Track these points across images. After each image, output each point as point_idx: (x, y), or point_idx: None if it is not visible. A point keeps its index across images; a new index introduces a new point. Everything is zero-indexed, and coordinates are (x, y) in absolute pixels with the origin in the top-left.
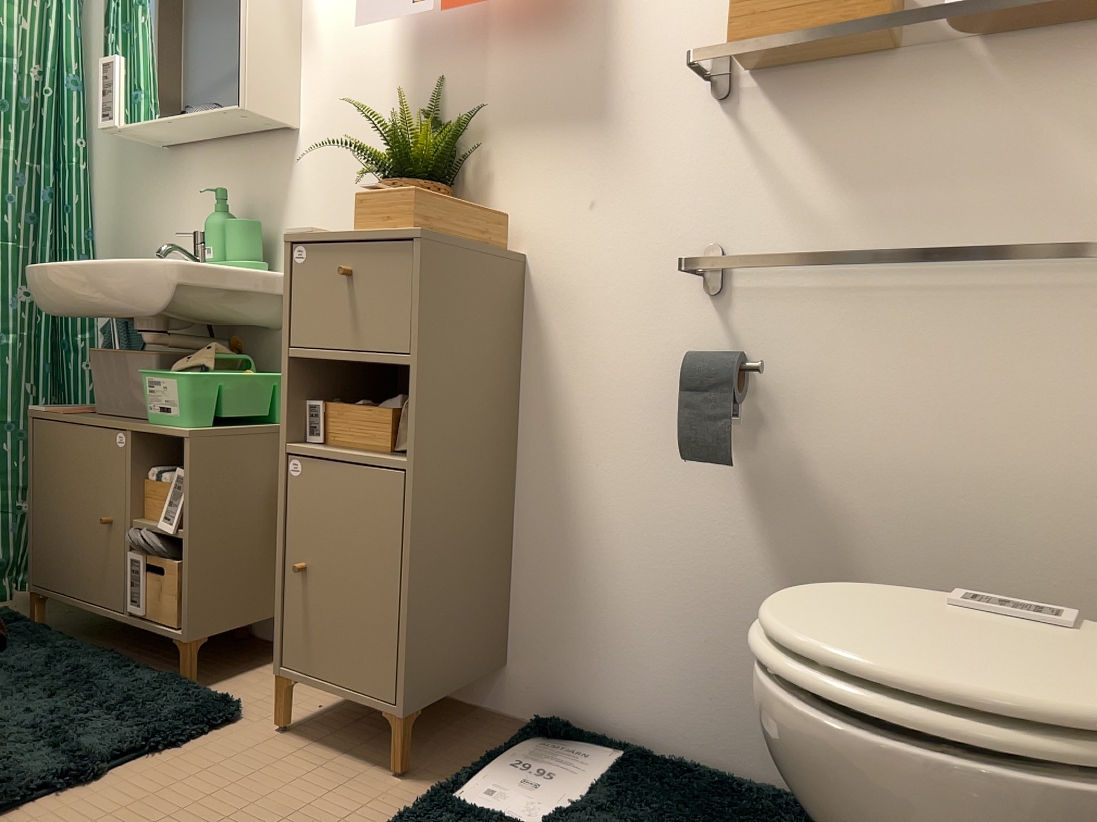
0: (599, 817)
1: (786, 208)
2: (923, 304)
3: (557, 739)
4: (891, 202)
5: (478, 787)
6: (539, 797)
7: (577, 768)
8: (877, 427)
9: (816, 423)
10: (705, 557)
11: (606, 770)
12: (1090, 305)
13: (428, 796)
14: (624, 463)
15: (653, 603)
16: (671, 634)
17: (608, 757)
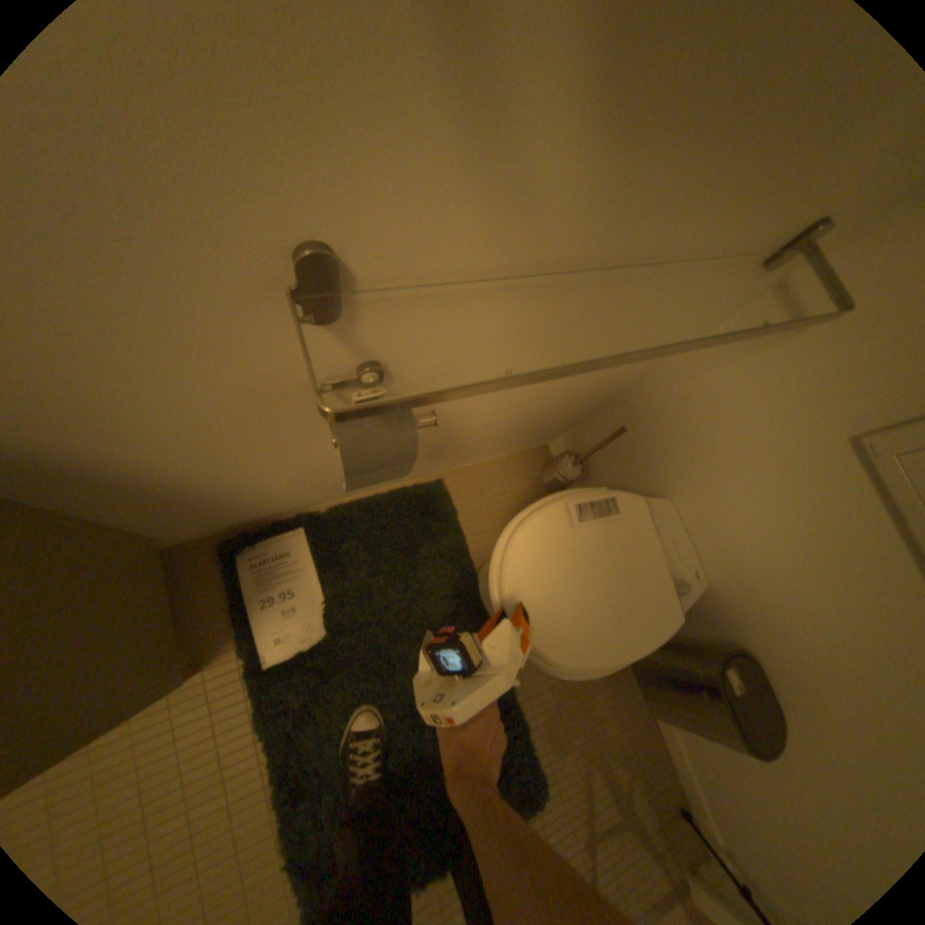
0: (347, 601)
1: (482, 153)
2: (599, 286)
3: (253, 550)
4: (658, 158)
5: (266, 644)
6: (302, 614)
7: (295, 569)
8: (503, 371)
9: (450, 381)
10: (337, 458)
11: (311, 556)
12: (718, 273)
13: (242, 675)
14: (223, 453)
15: (293, 482)
16: (313, 483)
17: (299, 542)
